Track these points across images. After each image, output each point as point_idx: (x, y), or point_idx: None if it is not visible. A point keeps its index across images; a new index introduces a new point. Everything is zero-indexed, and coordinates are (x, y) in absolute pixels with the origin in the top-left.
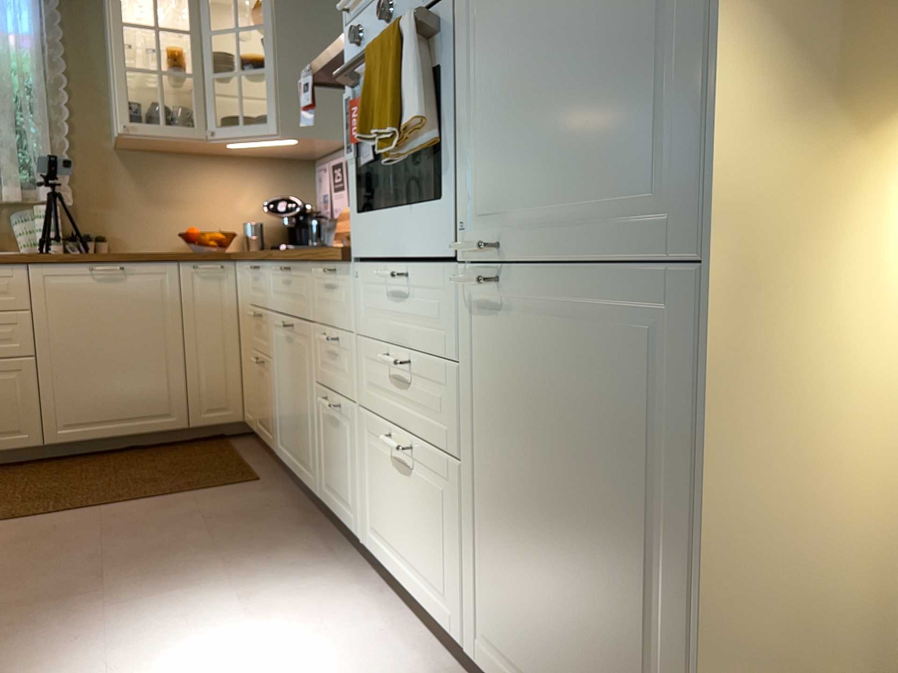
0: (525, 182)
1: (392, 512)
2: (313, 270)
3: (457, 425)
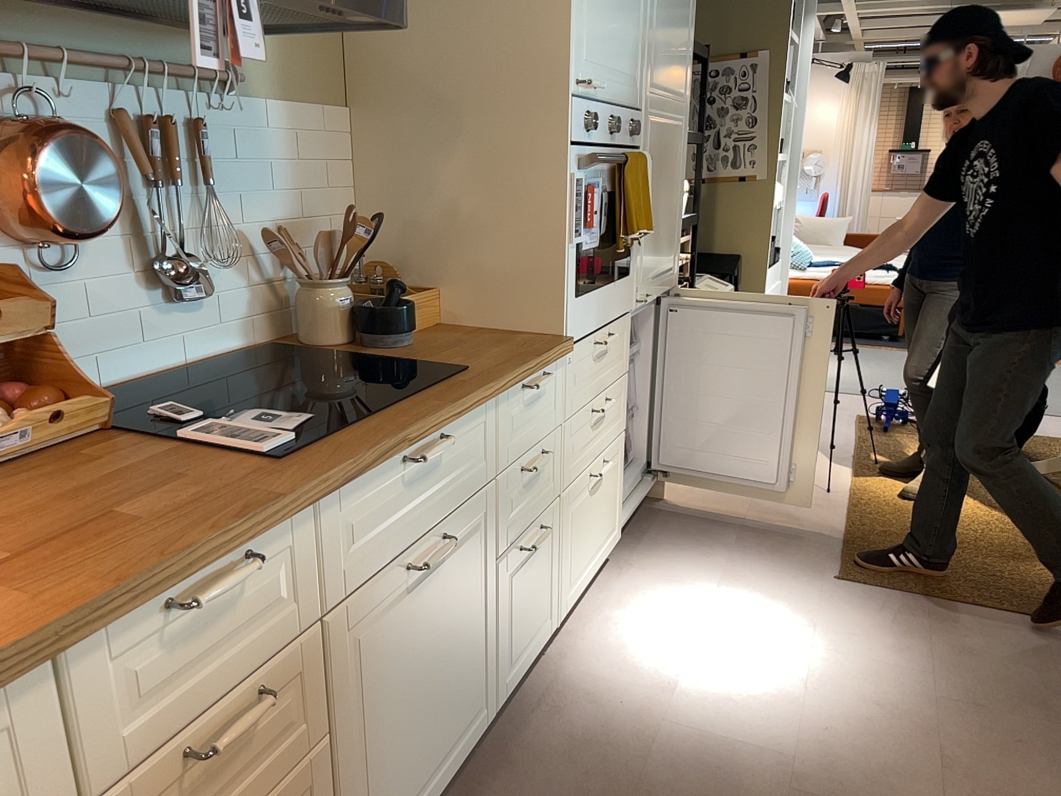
0: (654, 262)
1: (586, 536)
2: (490, 403)
3: (625, 409)
